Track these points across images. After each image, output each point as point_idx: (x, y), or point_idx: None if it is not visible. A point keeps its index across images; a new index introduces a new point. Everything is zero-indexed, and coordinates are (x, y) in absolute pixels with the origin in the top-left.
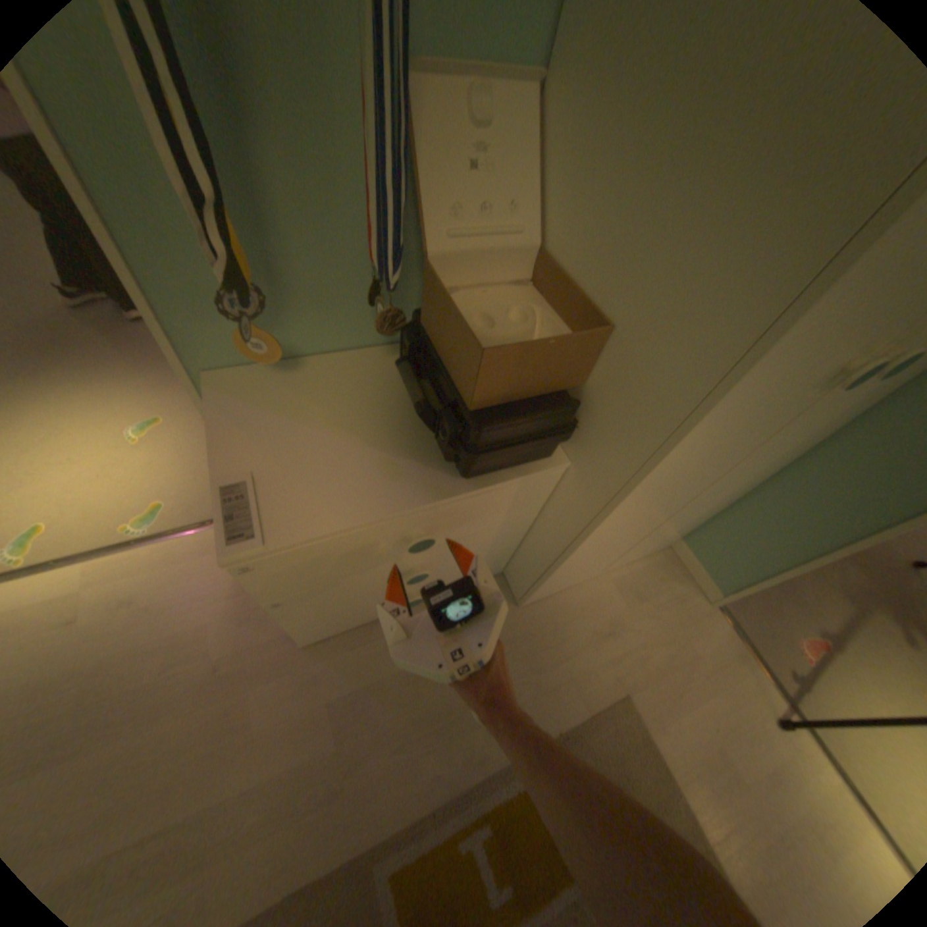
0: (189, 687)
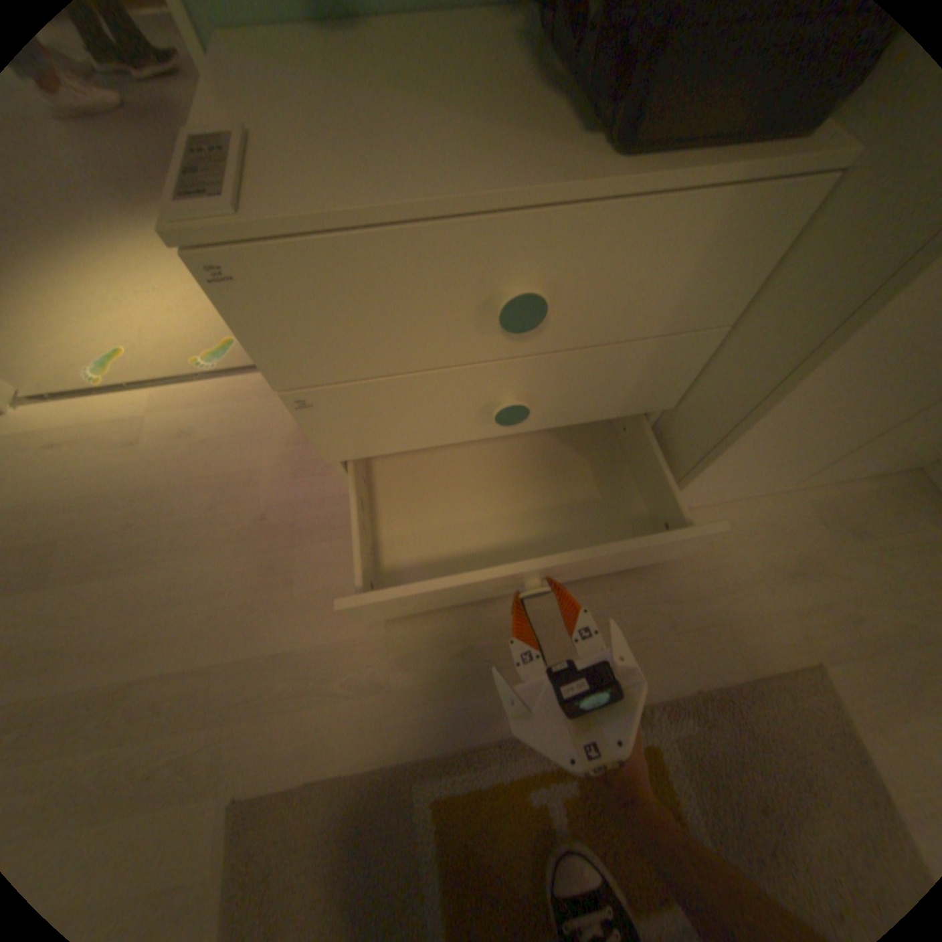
0: (234, 529)
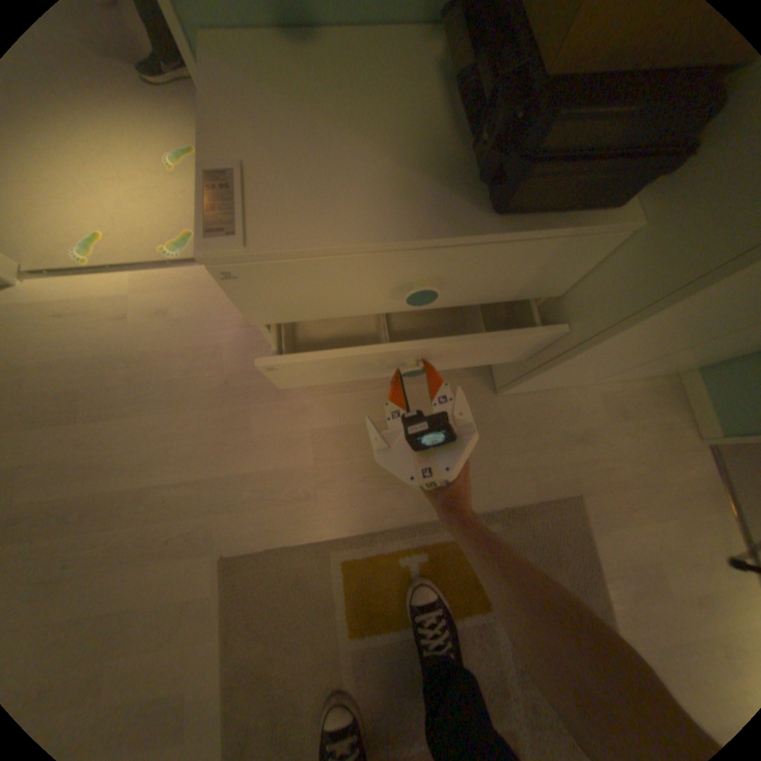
0: (206, 389)
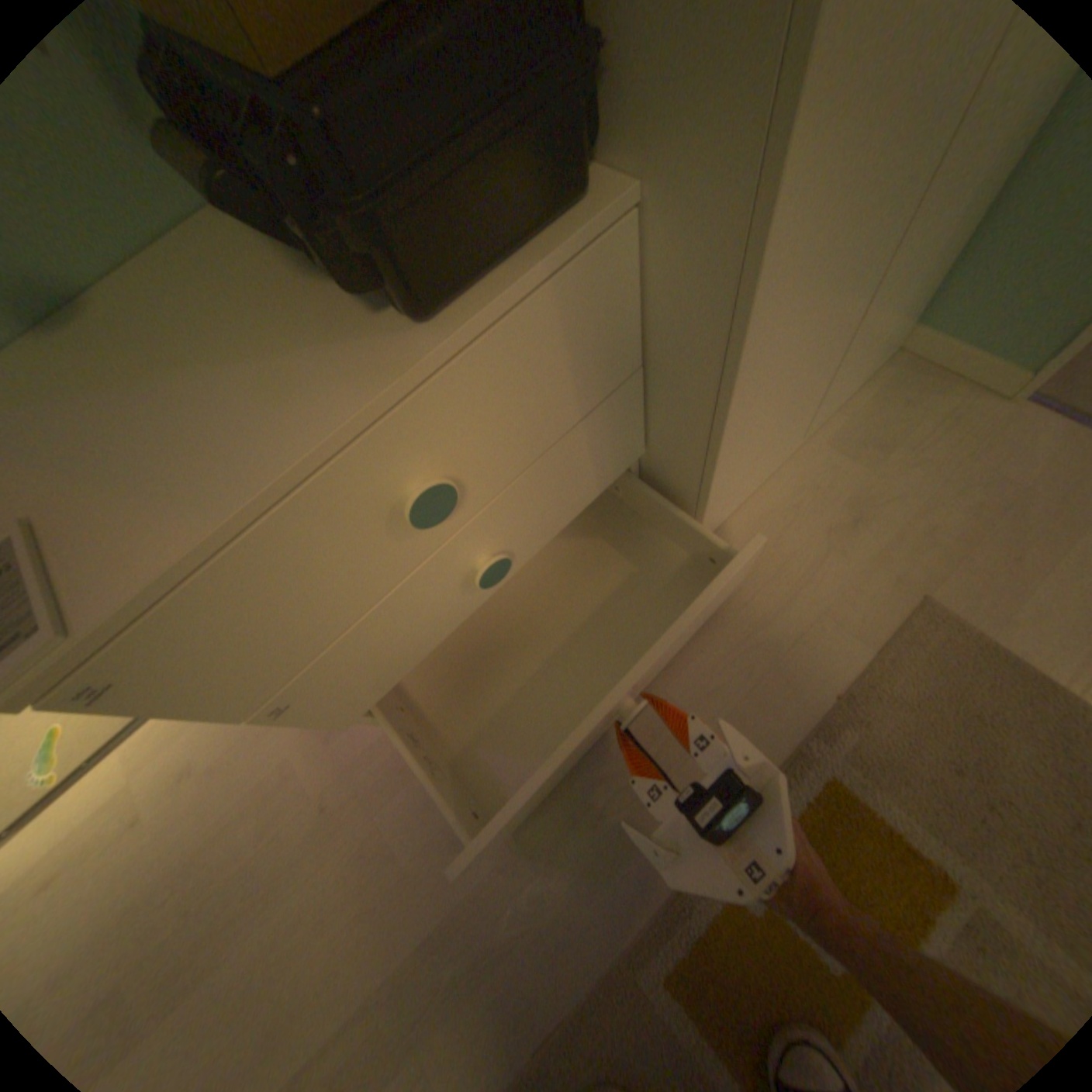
0: (298, 841)
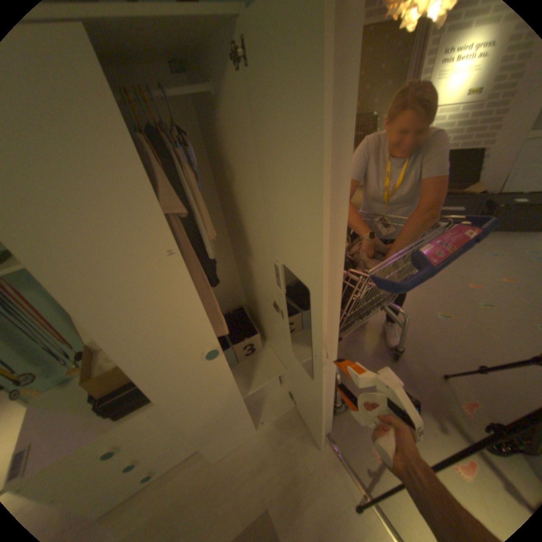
0: None
